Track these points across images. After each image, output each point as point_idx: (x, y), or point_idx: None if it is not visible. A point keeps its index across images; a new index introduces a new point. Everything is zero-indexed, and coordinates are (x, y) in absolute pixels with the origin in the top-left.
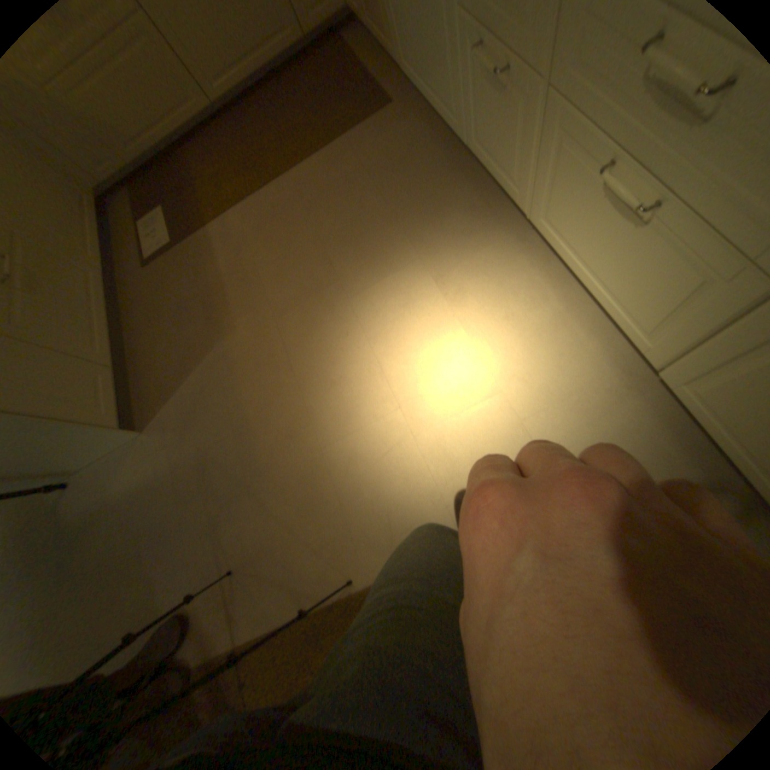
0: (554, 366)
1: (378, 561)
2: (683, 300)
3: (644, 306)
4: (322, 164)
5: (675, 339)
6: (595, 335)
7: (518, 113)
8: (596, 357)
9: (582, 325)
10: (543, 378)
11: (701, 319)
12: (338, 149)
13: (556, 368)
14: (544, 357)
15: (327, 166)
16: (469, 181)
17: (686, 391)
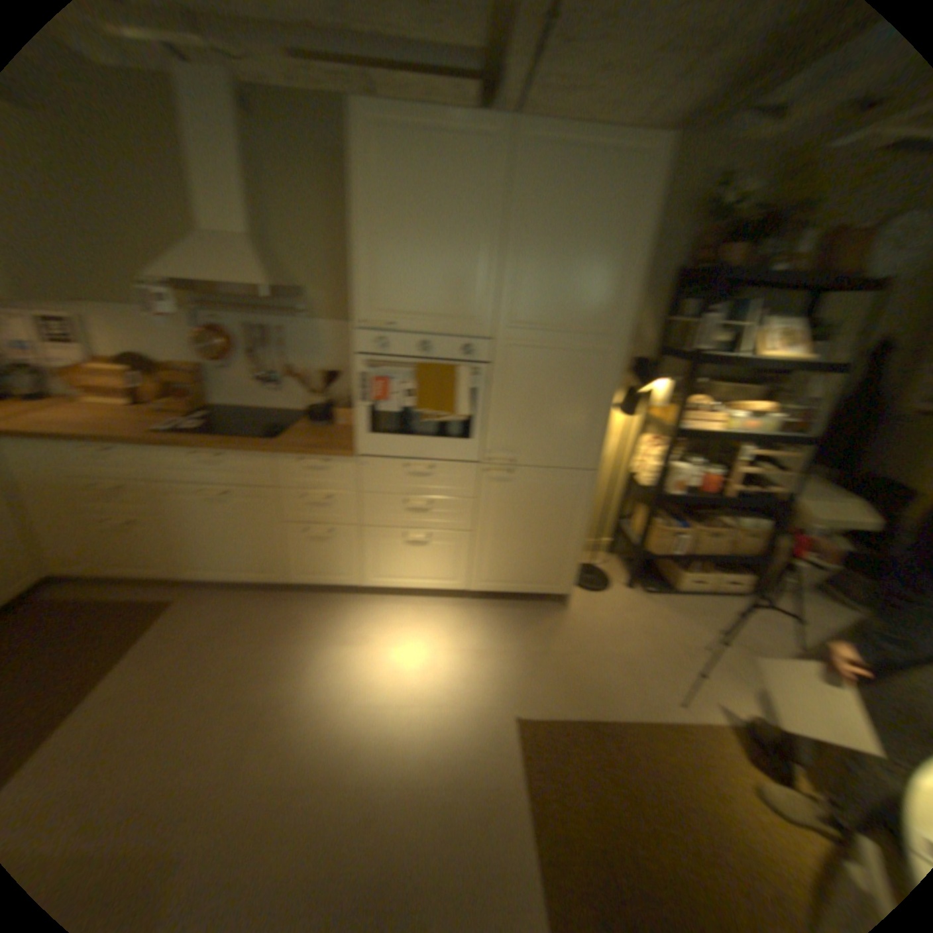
0: (441, 625)
1: (512, 778)
2: (458, 557)
3: (447, 571)
4: (141, 666)
5: (465, 572)
6: (437, 606)
7: (345, 544)
8: (448, 611)
9: (429, 607)
10: (445, 632)
11: (467, 557)
12: (150, 649)
13: (443, 625)
14: (434, 626)
15: (151, 663)
16: (301, 600)
17: (482, 587)
